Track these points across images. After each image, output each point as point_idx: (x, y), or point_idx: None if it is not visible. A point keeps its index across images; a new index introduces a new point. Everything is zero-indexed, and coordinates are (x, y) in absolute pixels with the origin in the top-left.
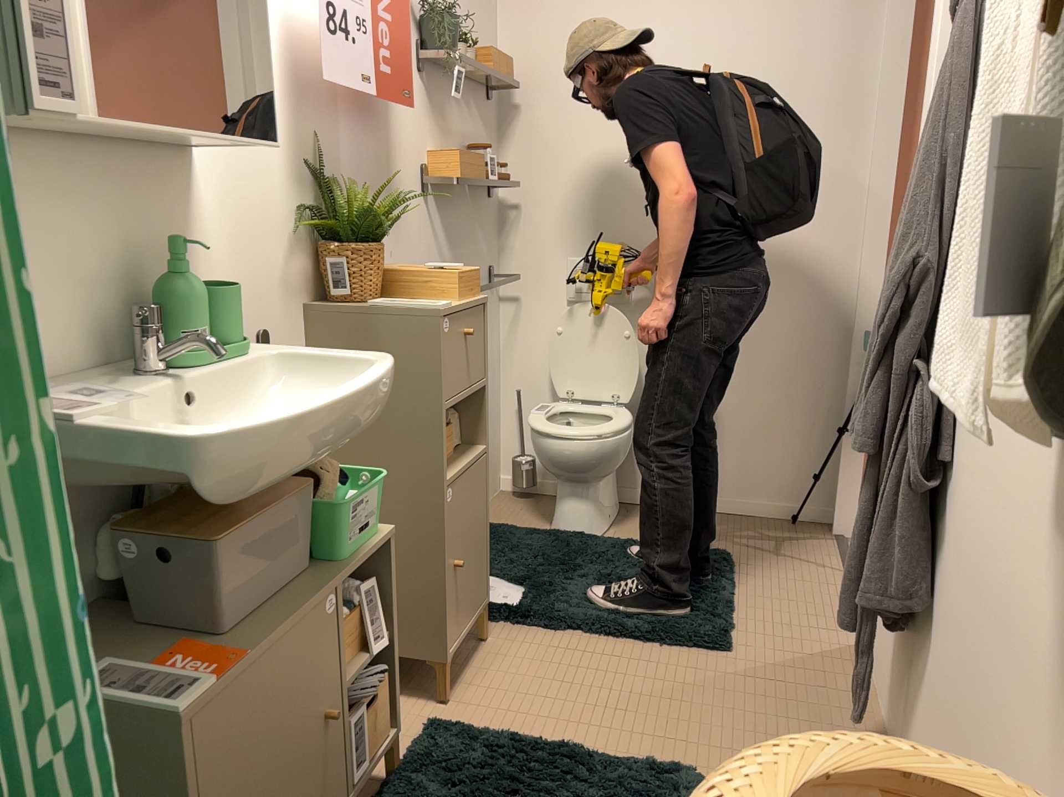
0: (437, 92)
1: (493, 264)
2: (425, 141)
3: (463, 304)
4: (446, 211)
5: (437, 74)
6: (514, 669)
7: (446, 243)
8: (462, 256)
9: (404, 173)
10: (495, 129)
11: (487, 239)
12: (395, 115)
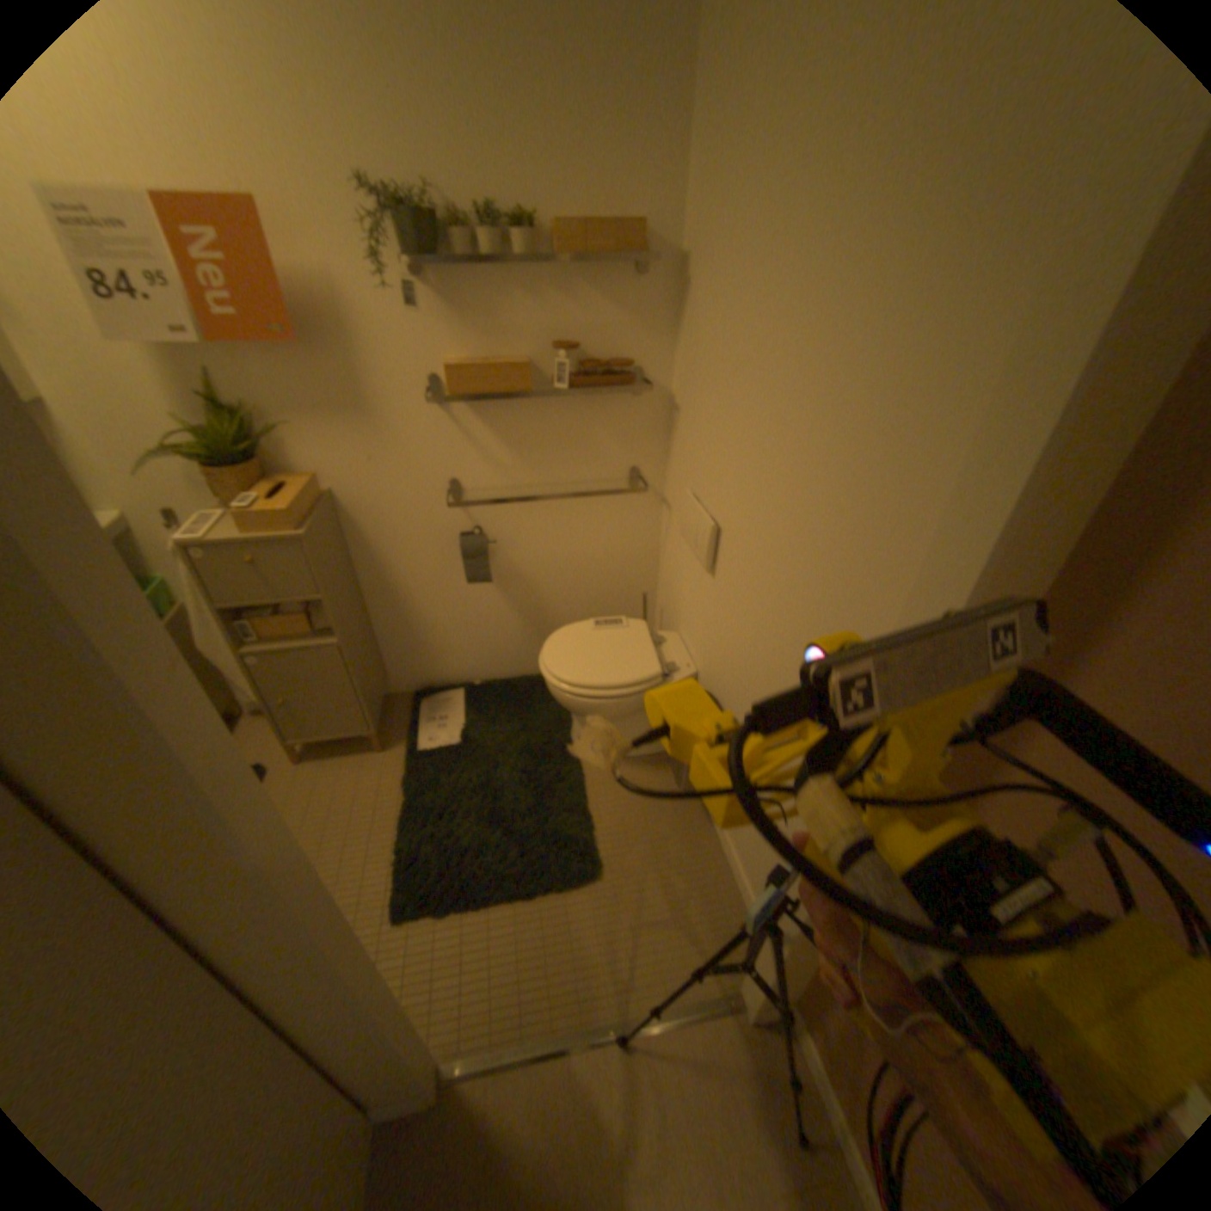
0: (466, 288)
1: (645, 467)
2: (436, 349)
3: (239, 540)
4: (497, 416)
5: (463, 267)
6: (343, 783)
7: (500, 447)
8: (546, 459)
9: (386, 387)
10: (665, 306)
11: (622, 441)
12: (357, 331)
